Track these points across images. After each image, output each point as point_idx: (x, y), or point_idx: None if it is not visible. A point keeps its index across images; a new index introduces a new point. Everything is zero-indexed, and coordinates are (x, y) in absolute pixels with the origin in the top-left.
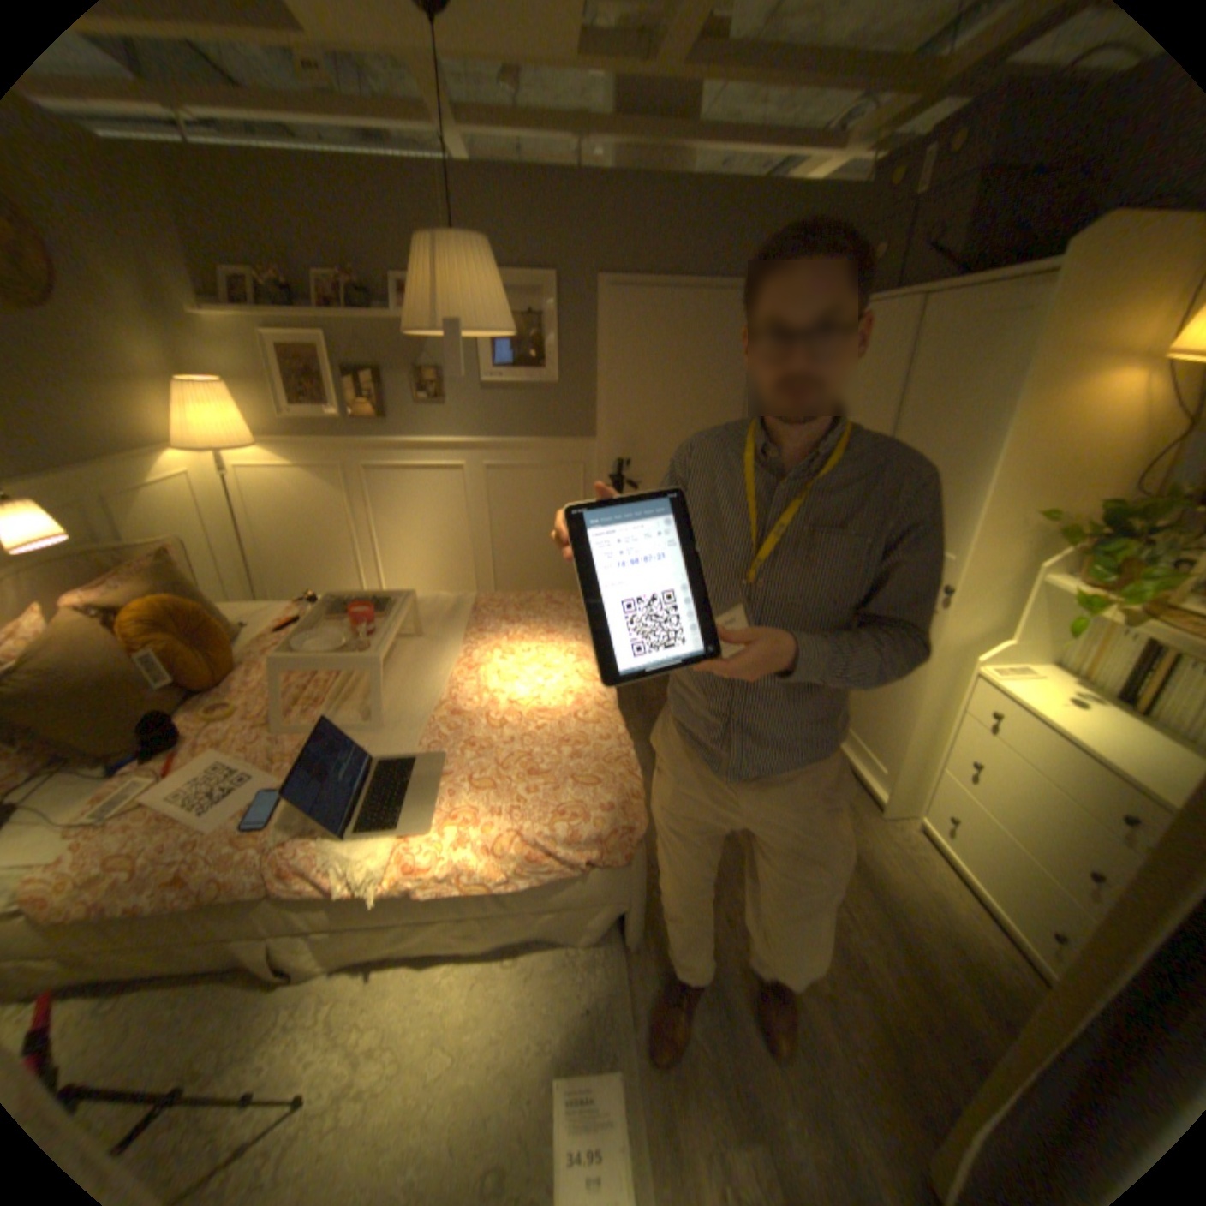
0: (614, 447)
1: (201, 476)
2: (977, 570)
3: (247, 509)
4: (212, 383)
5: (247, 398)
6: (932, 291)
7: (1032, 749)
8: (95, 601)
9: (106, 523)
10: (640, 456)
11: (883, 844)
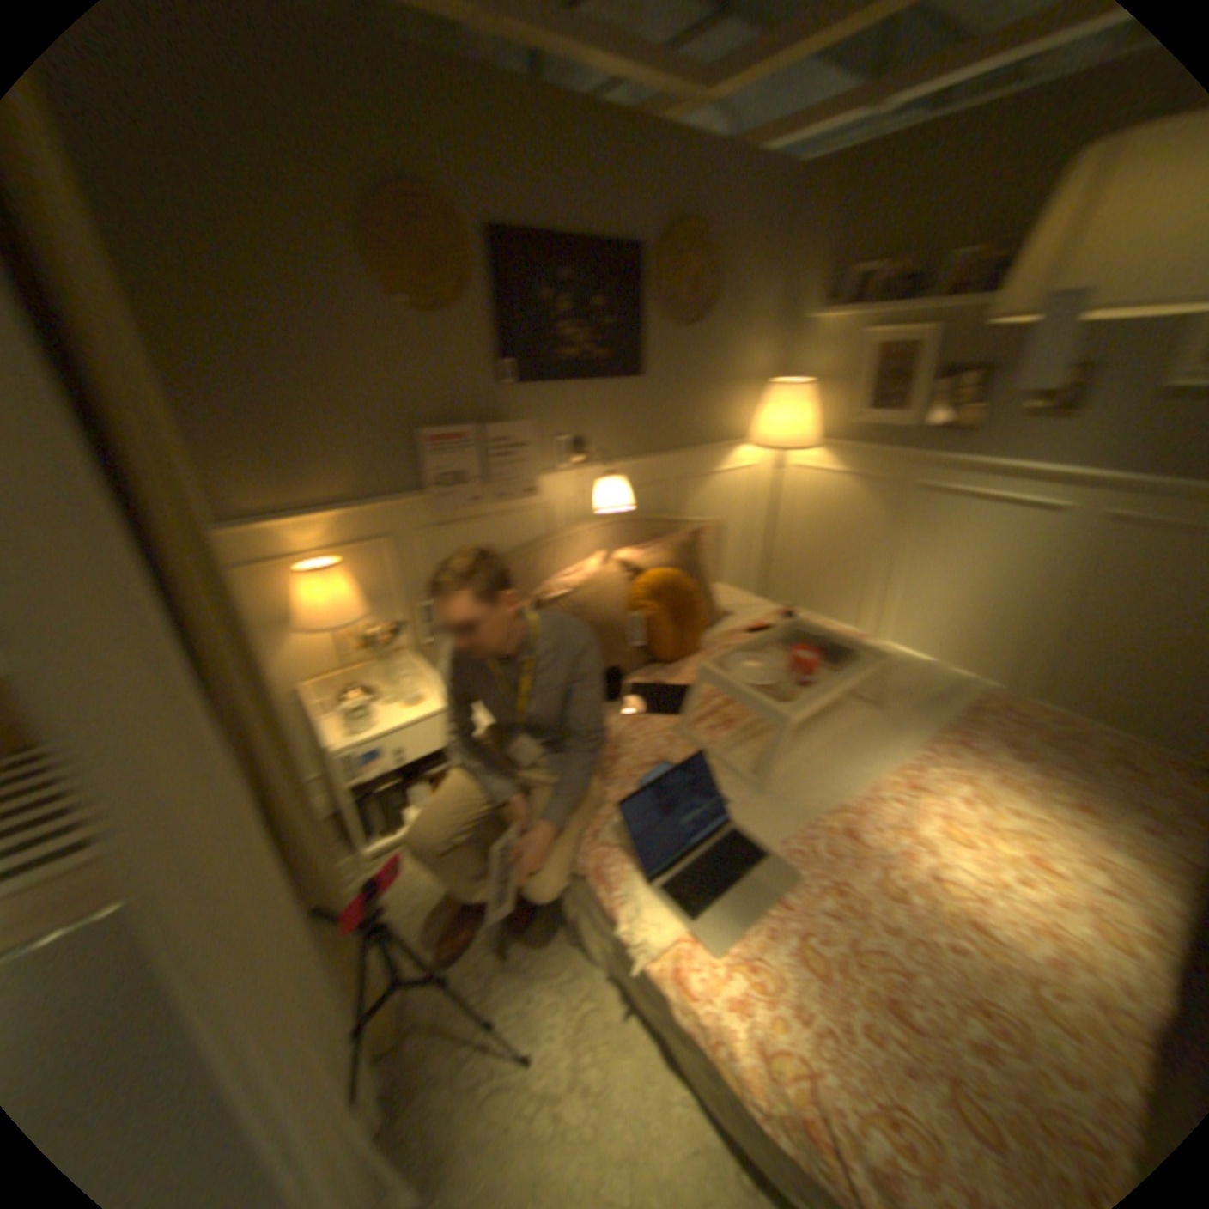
0: None
1: (769, 469)
2: None
3: (793, 506)
4: (804, 383)
5: (834, 399)
6: None
7: None
8: (635, 559)
9: (680, 498)
10: None
11: None
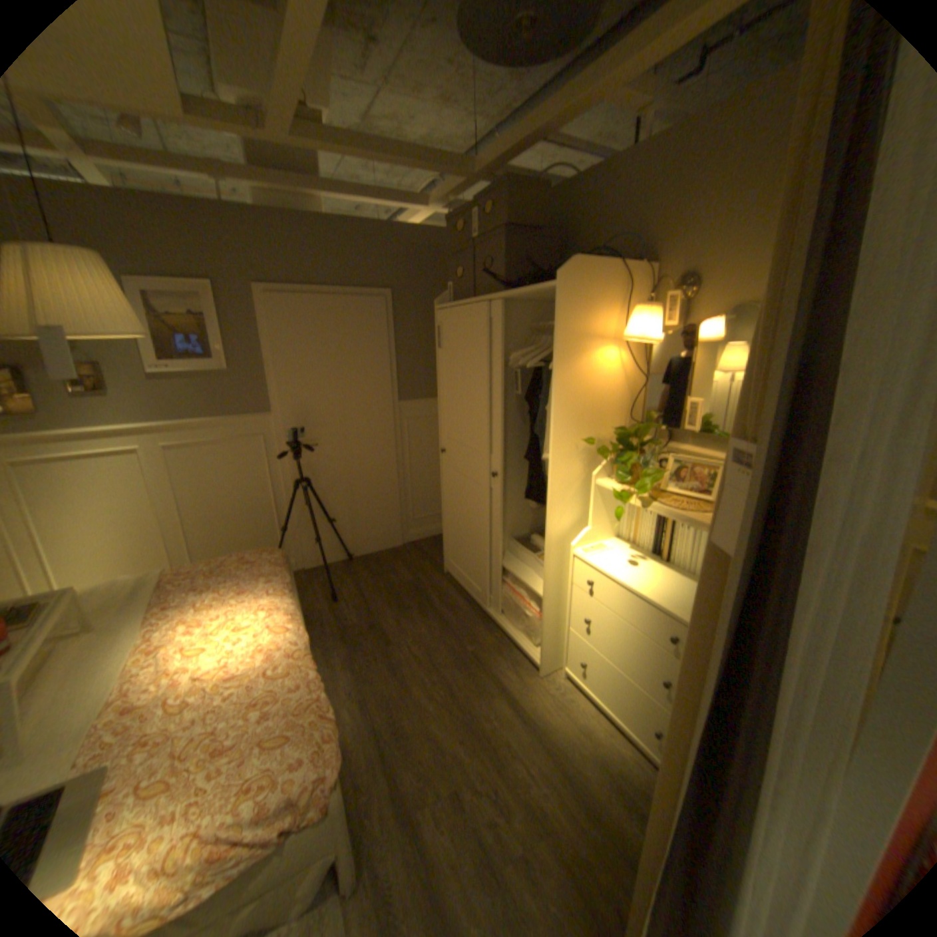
0: (290, 418)
1: None
2: (556, 483)
3: None
4: None
5: None
6: (493, 299)
7: (613, 602)
8: None
9: None
10: (314, 423)
11: (542, 698)
